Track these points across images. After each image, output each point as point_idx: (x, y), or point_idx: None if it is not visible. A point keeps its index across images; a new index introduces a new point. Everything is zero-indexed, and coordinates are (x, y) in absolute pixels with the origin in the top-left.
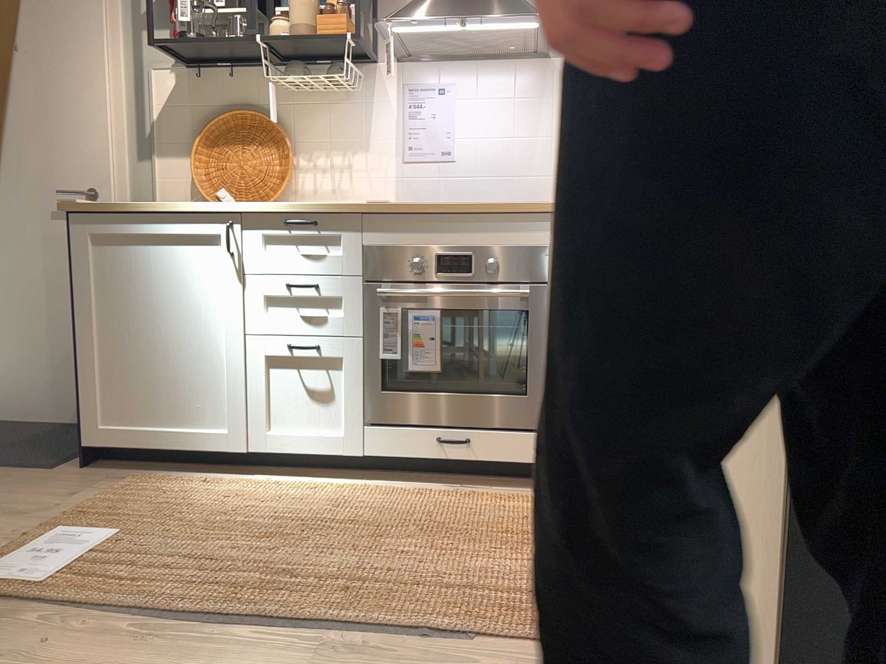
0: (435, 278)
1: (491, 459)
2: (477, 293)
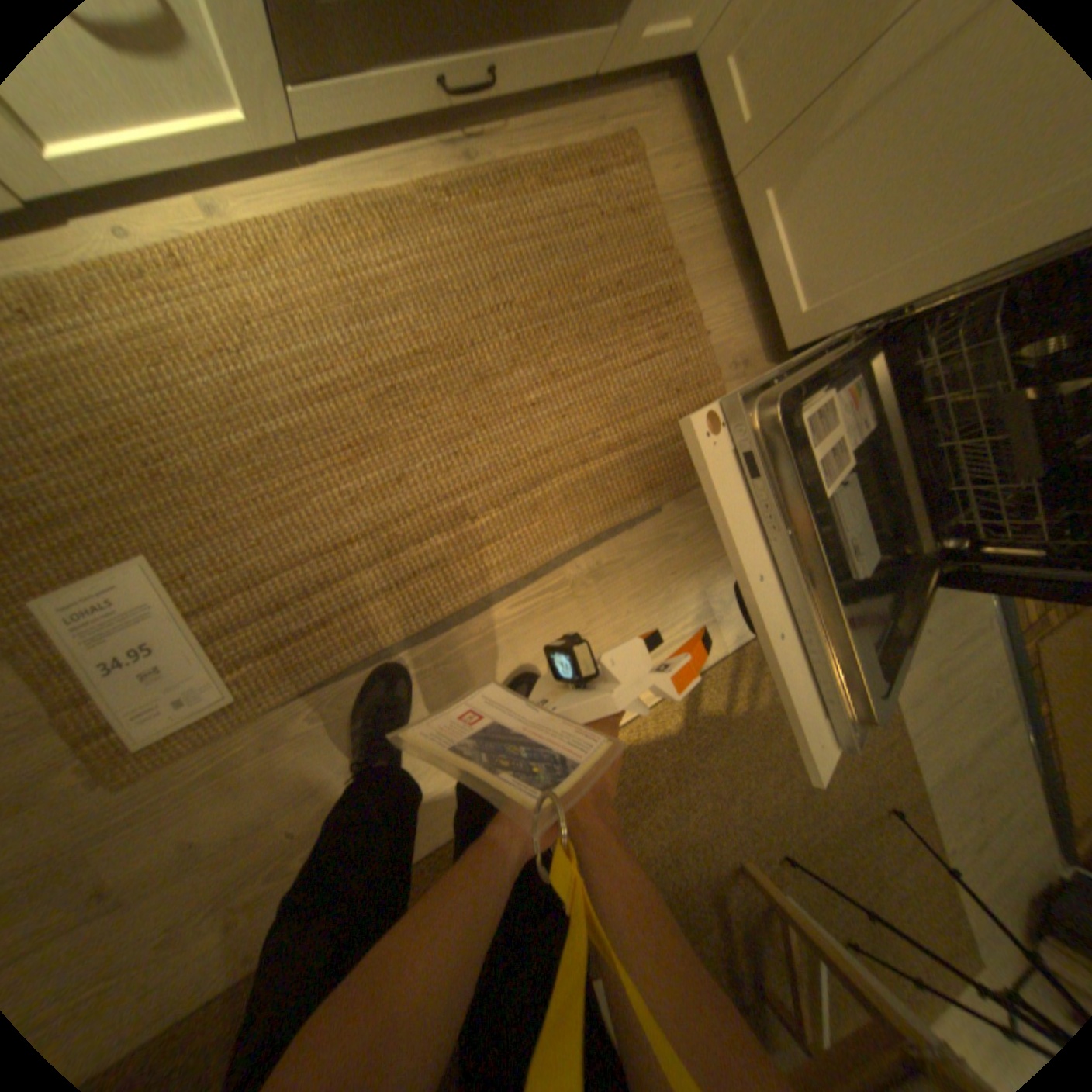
0: None
1: (518, 88)
2: None
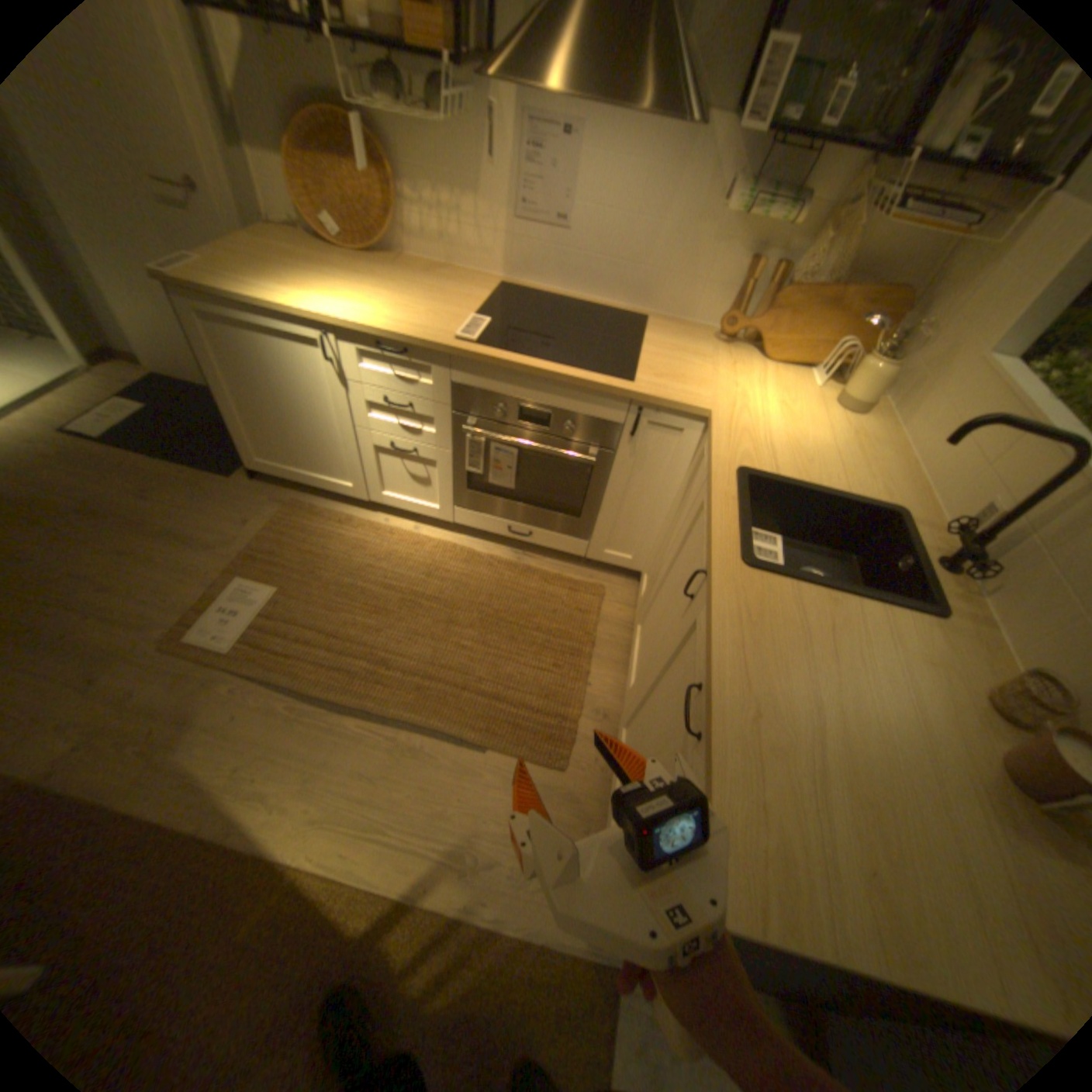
0: (516, 425)
1: (545, 546)
2: (548, 451)
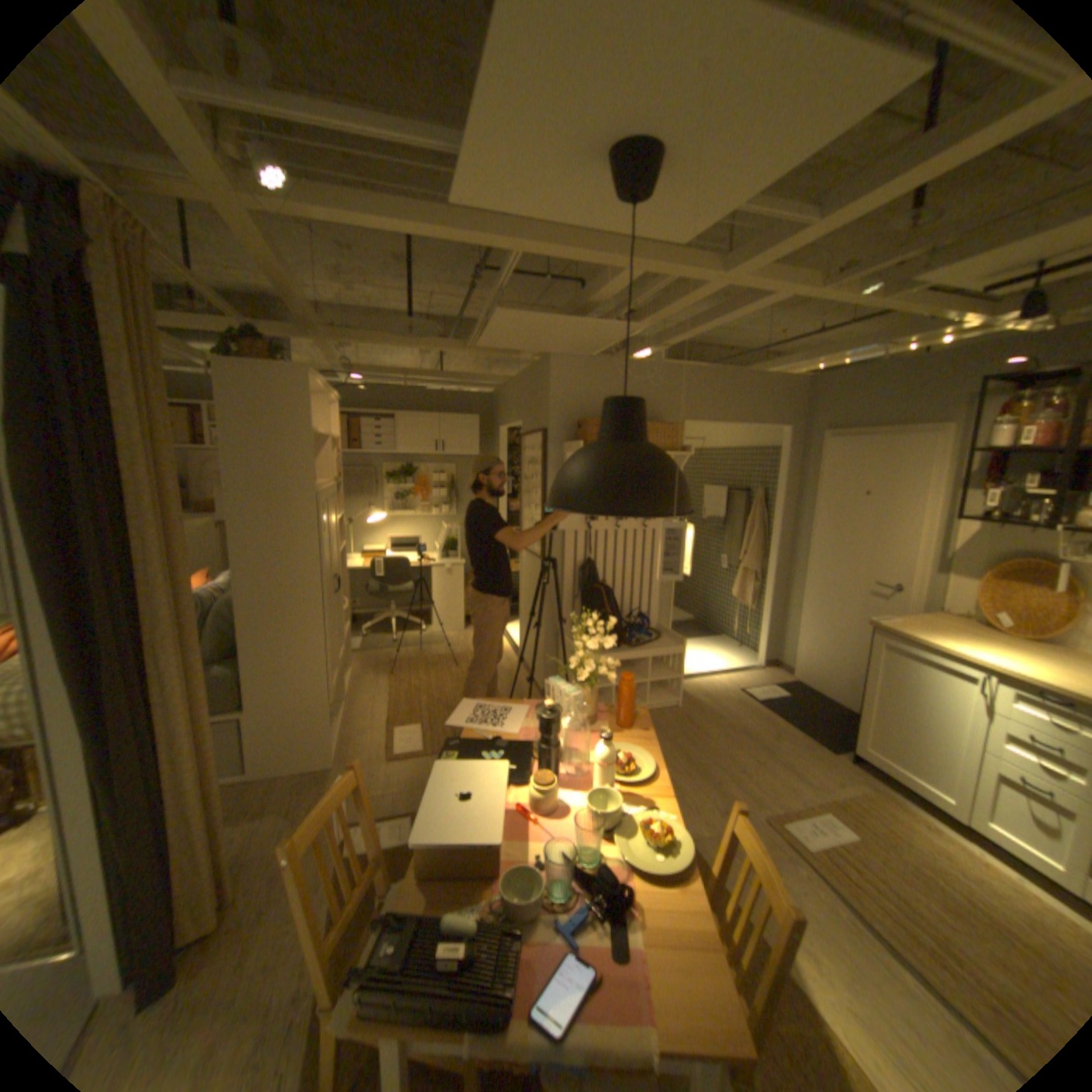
0: None
1: None
2: None
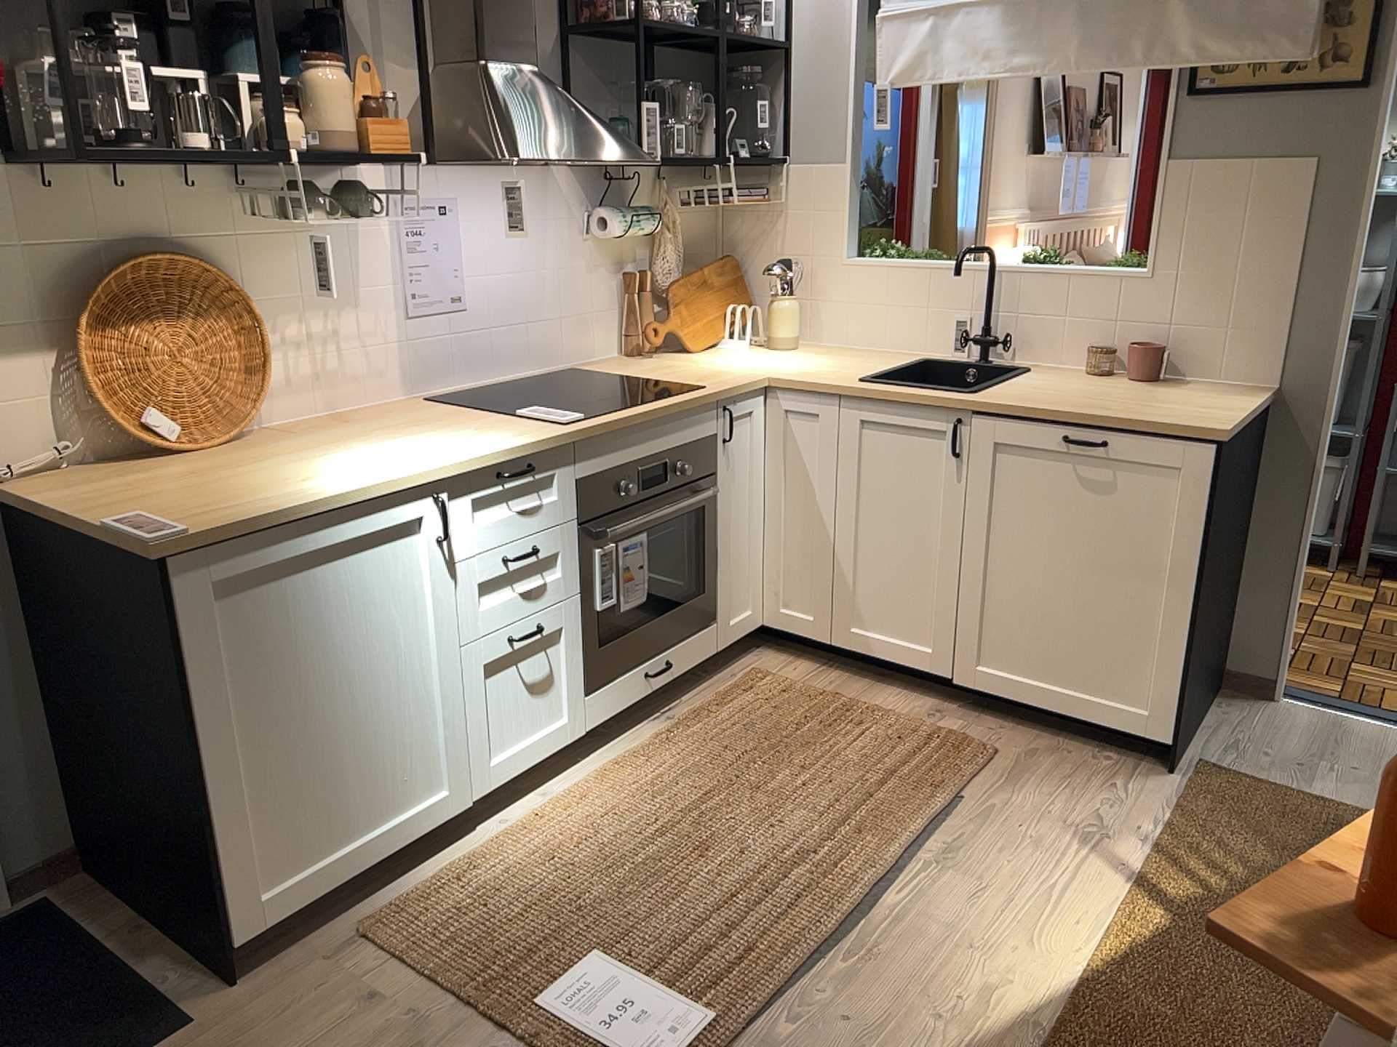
0: (639, 497)
1: (683, 672)
2: (683, 503)
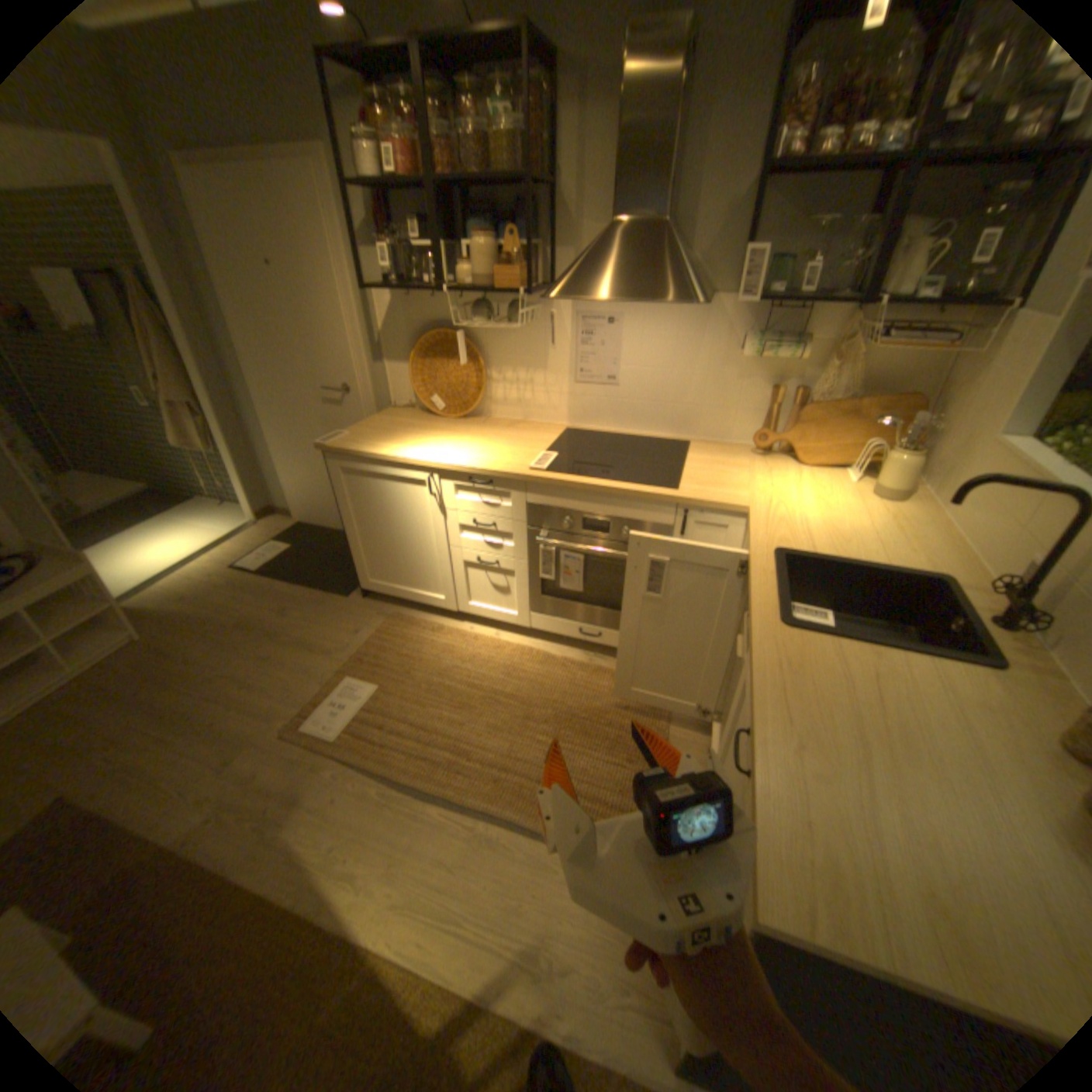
0: (580, 533)
1: (613, 645)
2: (609, 552)
